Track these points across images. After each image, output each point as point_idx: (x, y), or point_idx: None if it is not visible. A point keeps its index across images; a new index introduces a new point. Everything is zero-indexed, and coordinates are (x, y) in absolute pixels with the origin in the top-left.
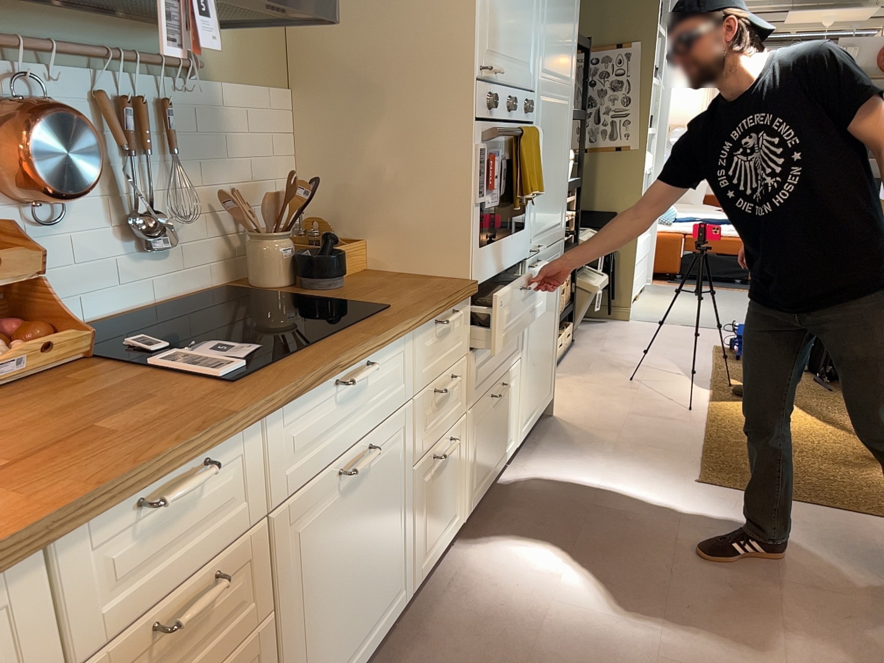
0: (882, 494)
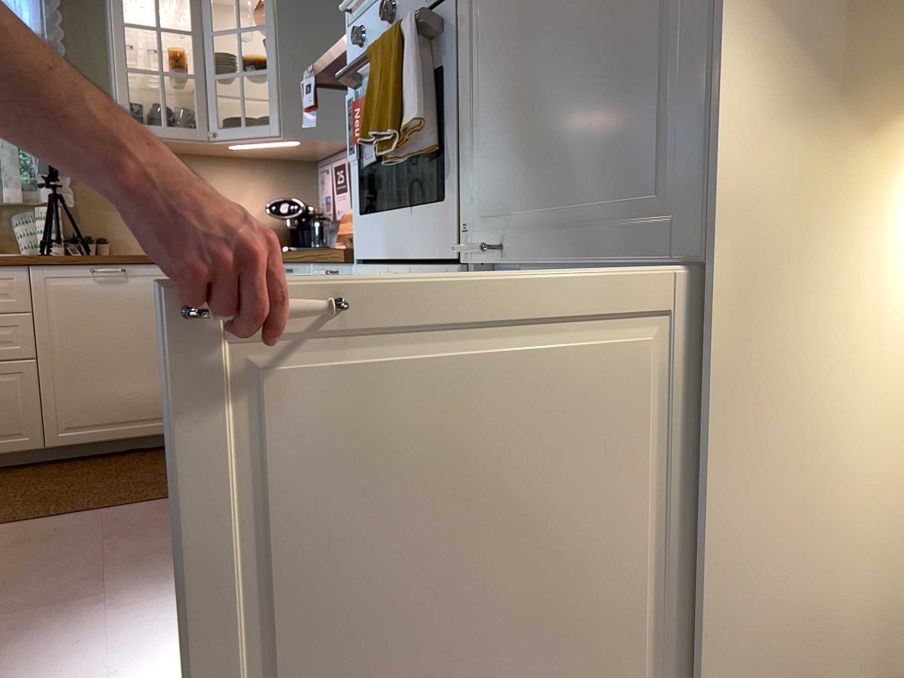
0: None
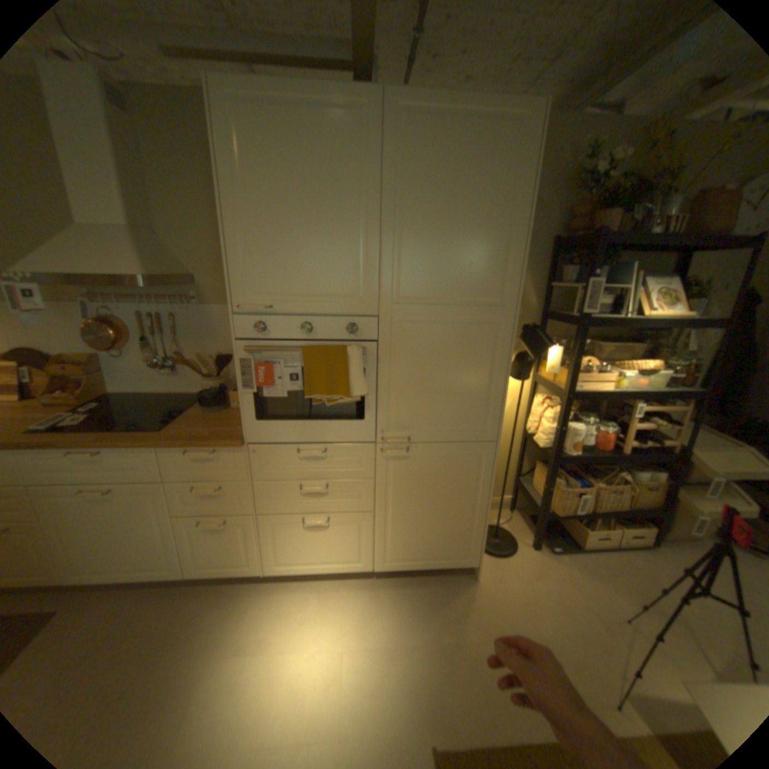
0: None
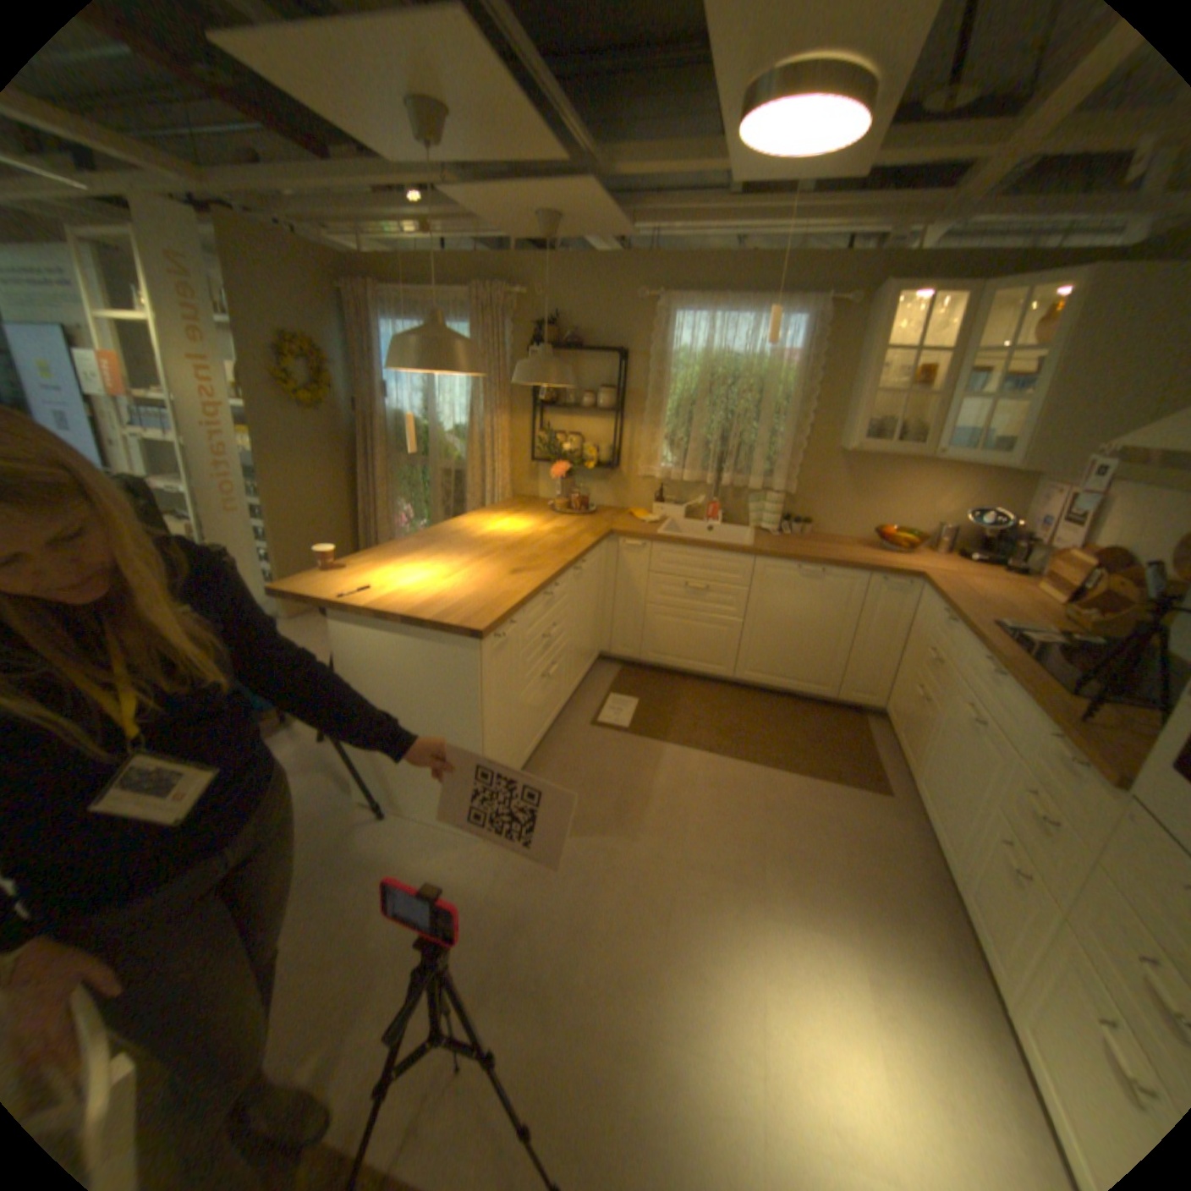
0: None
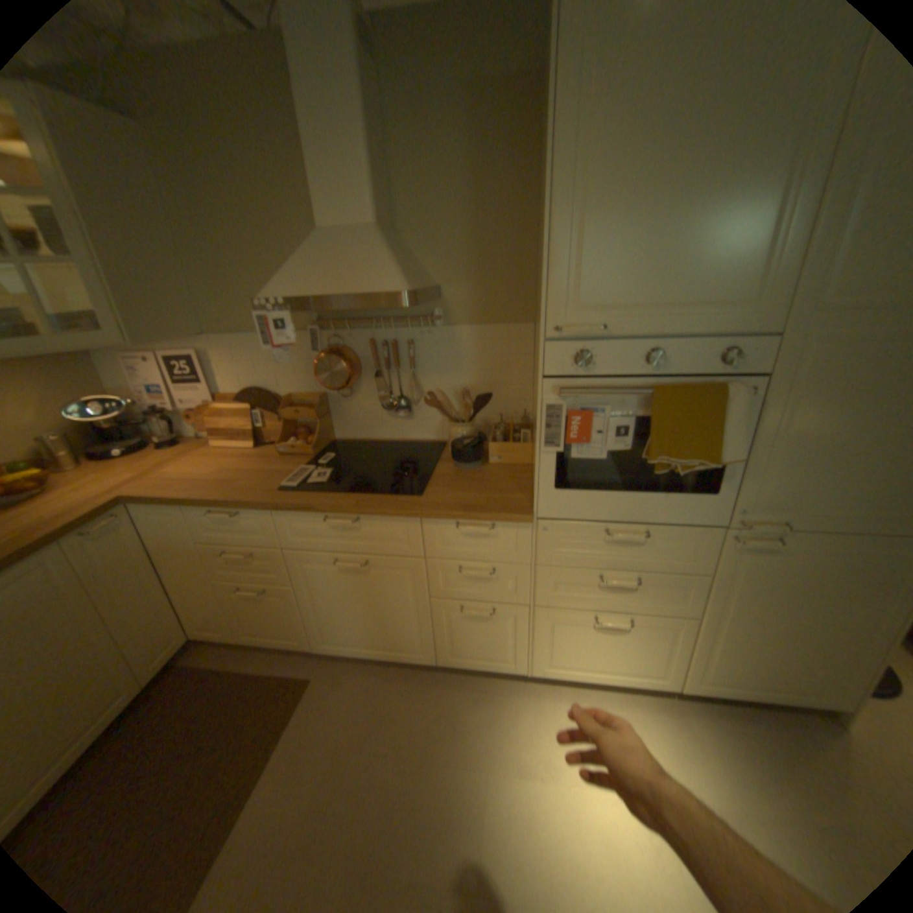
0: None
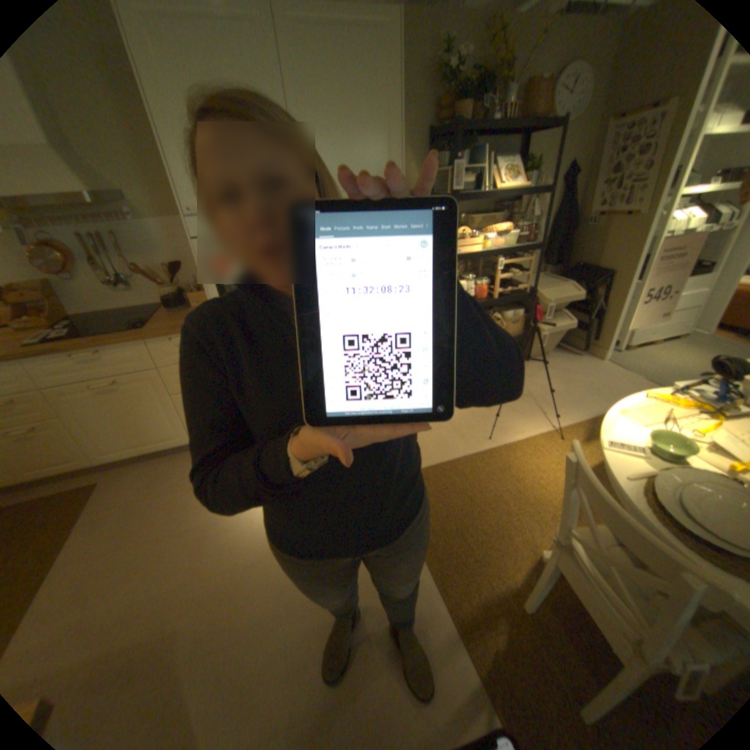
0: (477, 575)
